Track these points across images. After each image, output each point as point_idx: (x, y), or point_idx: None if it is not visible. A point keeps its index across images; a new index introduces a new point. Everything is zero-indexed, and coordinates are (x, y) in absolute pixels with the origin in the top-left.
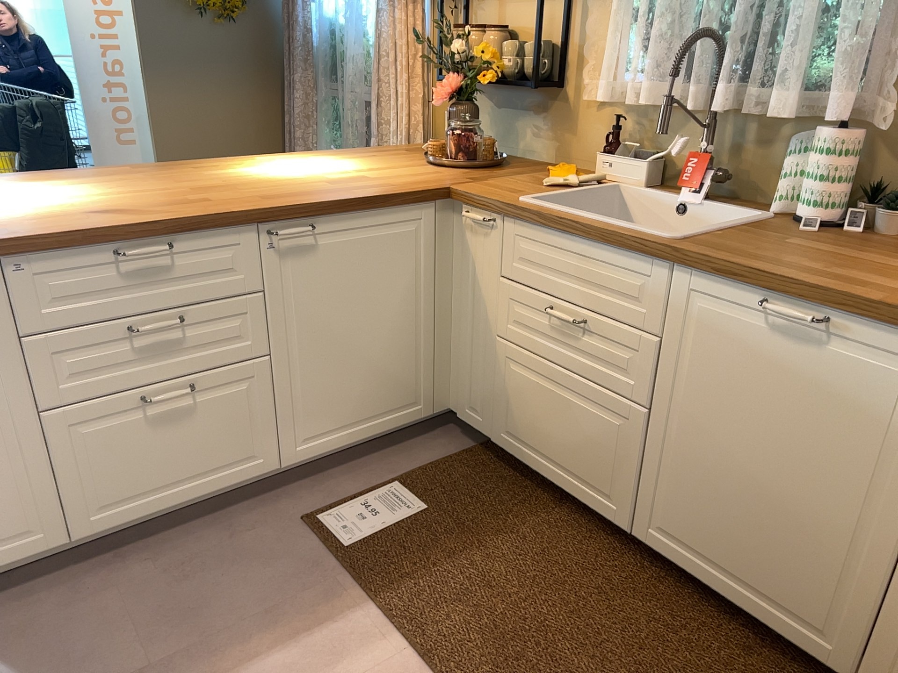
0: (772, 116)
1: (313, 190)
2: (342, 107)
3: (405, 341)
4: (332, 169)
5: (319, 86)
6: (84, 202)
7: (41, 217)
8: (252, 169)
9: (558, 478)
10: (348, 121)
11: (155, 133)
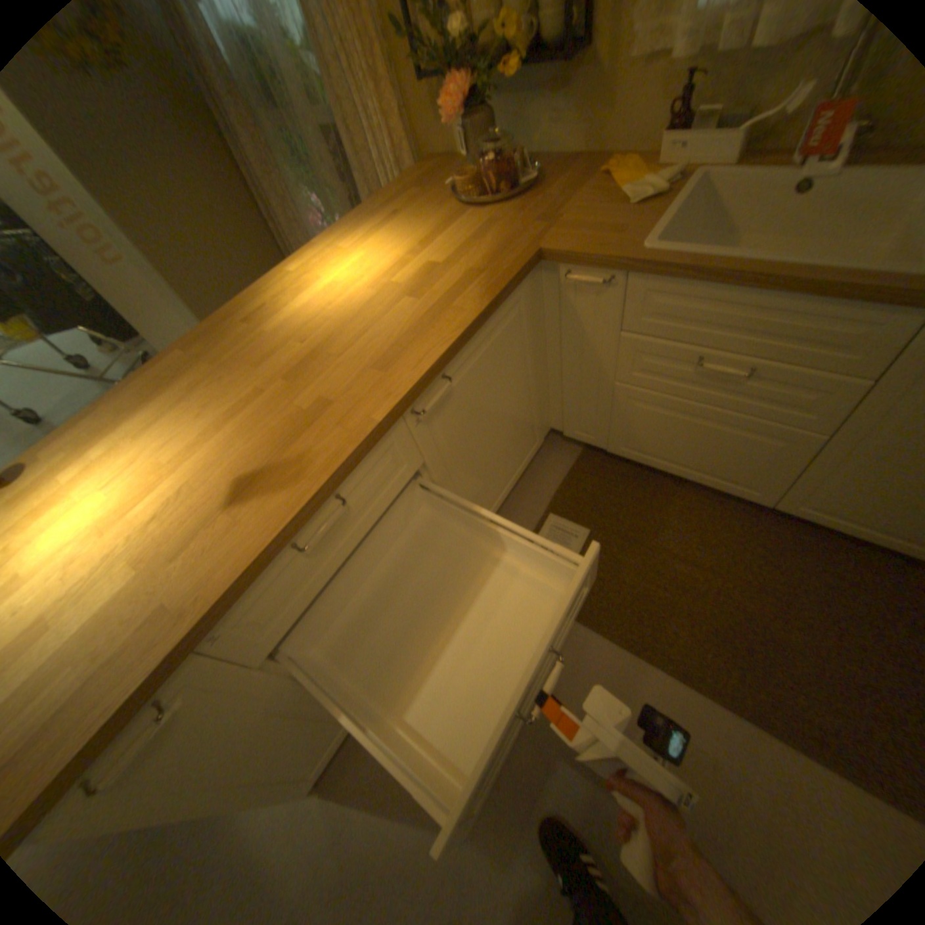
0: None
1: (411, 322)
2: (295, 141)
3: (523, 409)
4: (383, 261)
5: (256, 120)
6: (192, 472)
7: (172, 544)
8: (301, 297)
9: (689, 475)
10: (312, 156)
11: (131, 243)
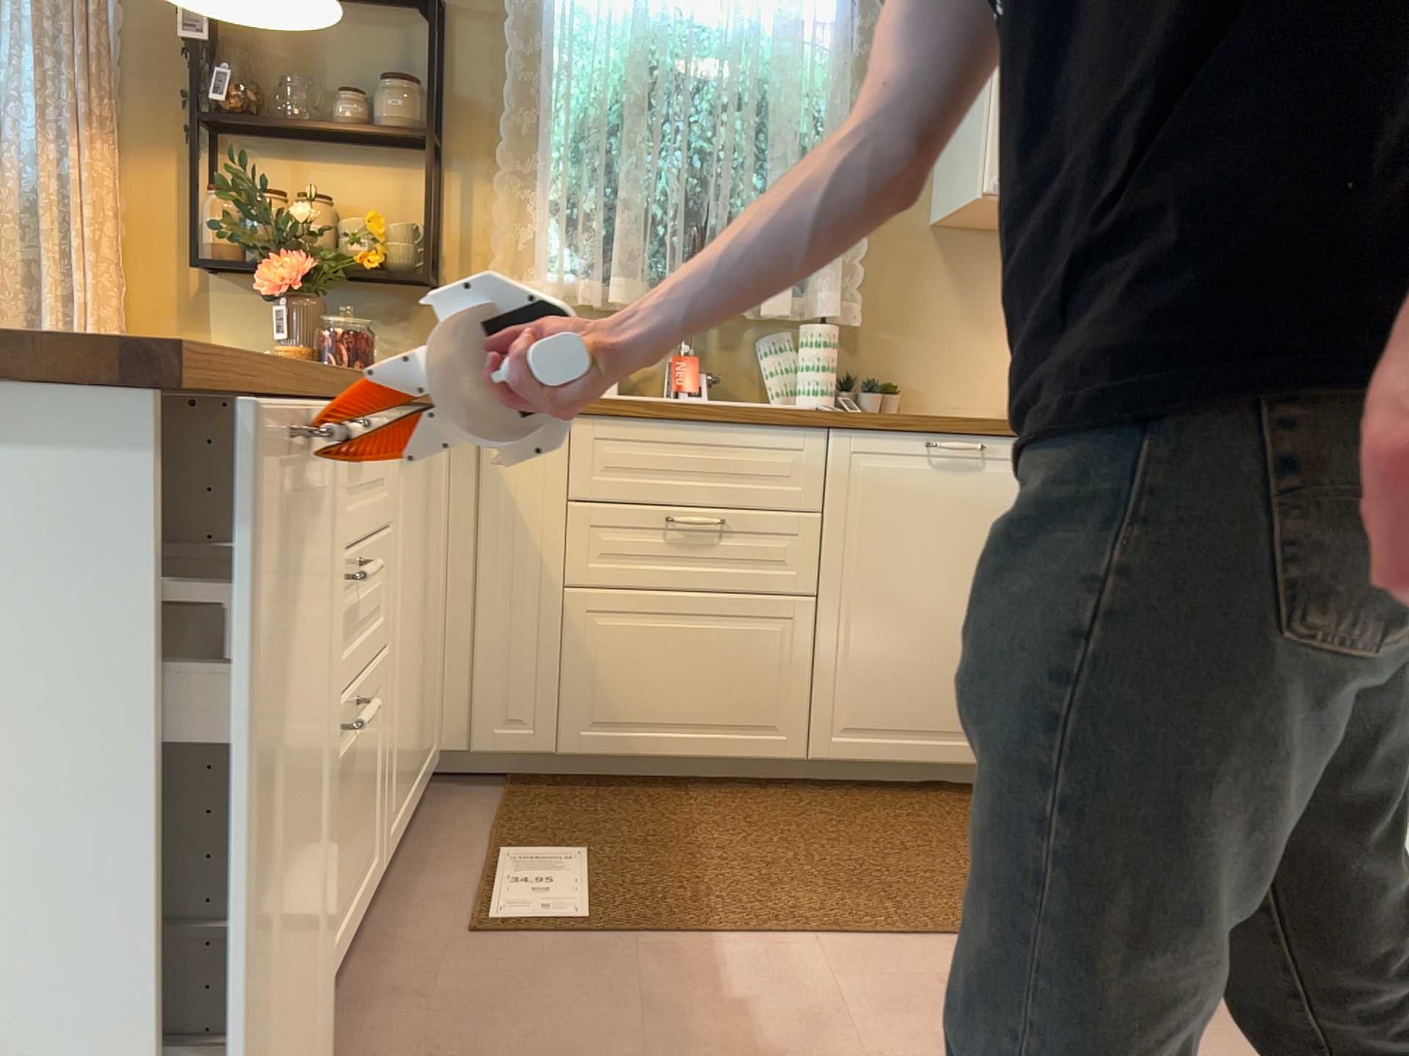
0: (773, 310)
1: None
2: None
3: (433, 630)
4: None
5: None
6: None
7: None
8: None
9: (692, 747)
10: None
11: None
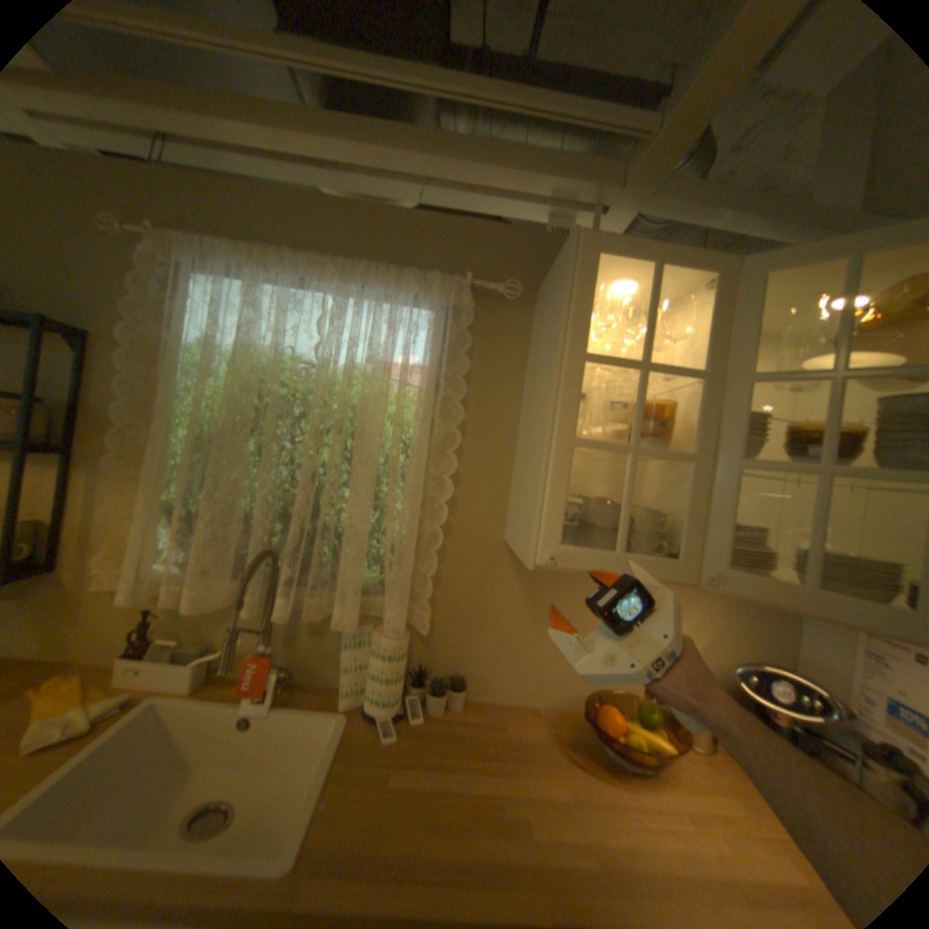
0: (340, 626)
1: None
2: None
3: None
4: None
5: None
6: None
7: None
8: None
9: None
10: None
11: None
